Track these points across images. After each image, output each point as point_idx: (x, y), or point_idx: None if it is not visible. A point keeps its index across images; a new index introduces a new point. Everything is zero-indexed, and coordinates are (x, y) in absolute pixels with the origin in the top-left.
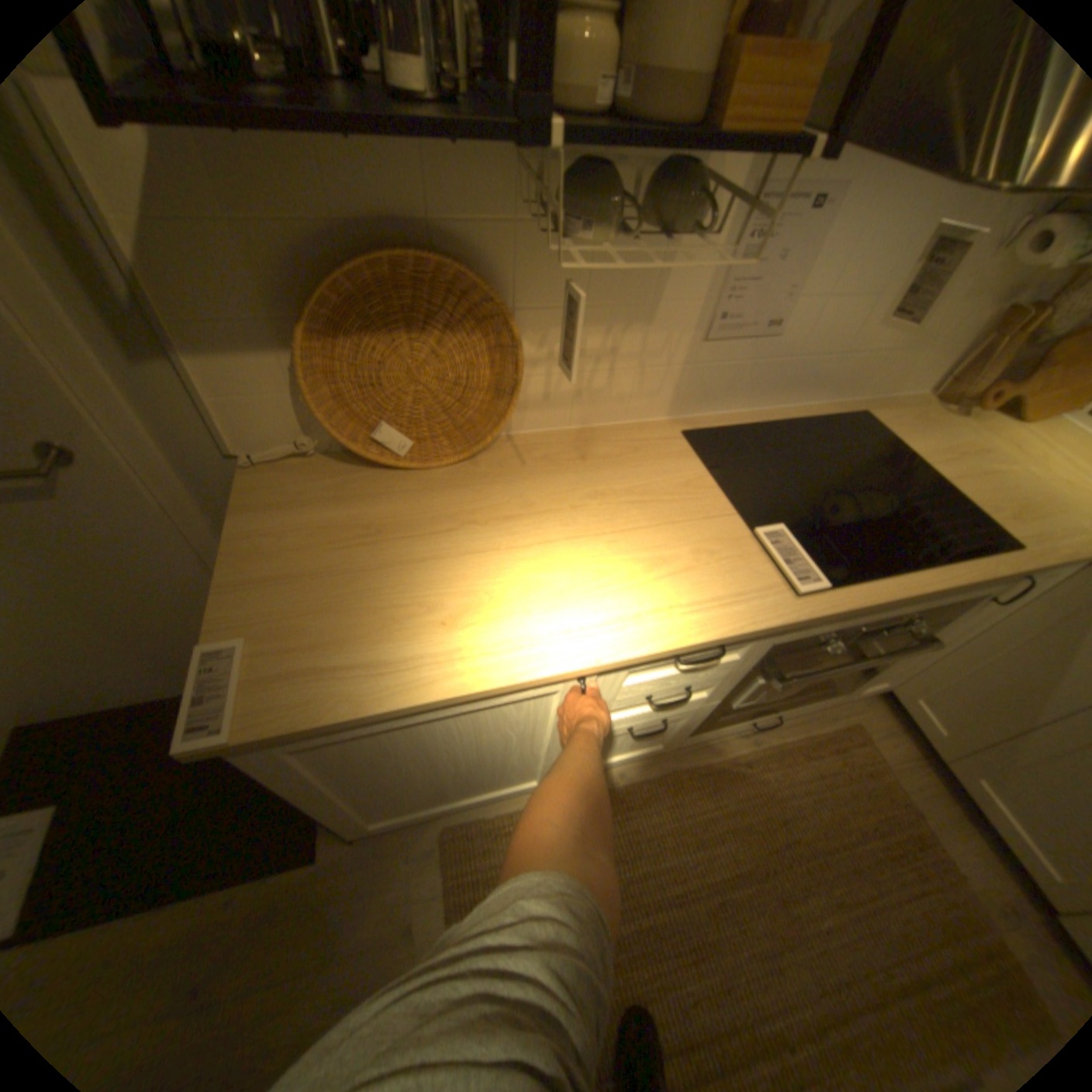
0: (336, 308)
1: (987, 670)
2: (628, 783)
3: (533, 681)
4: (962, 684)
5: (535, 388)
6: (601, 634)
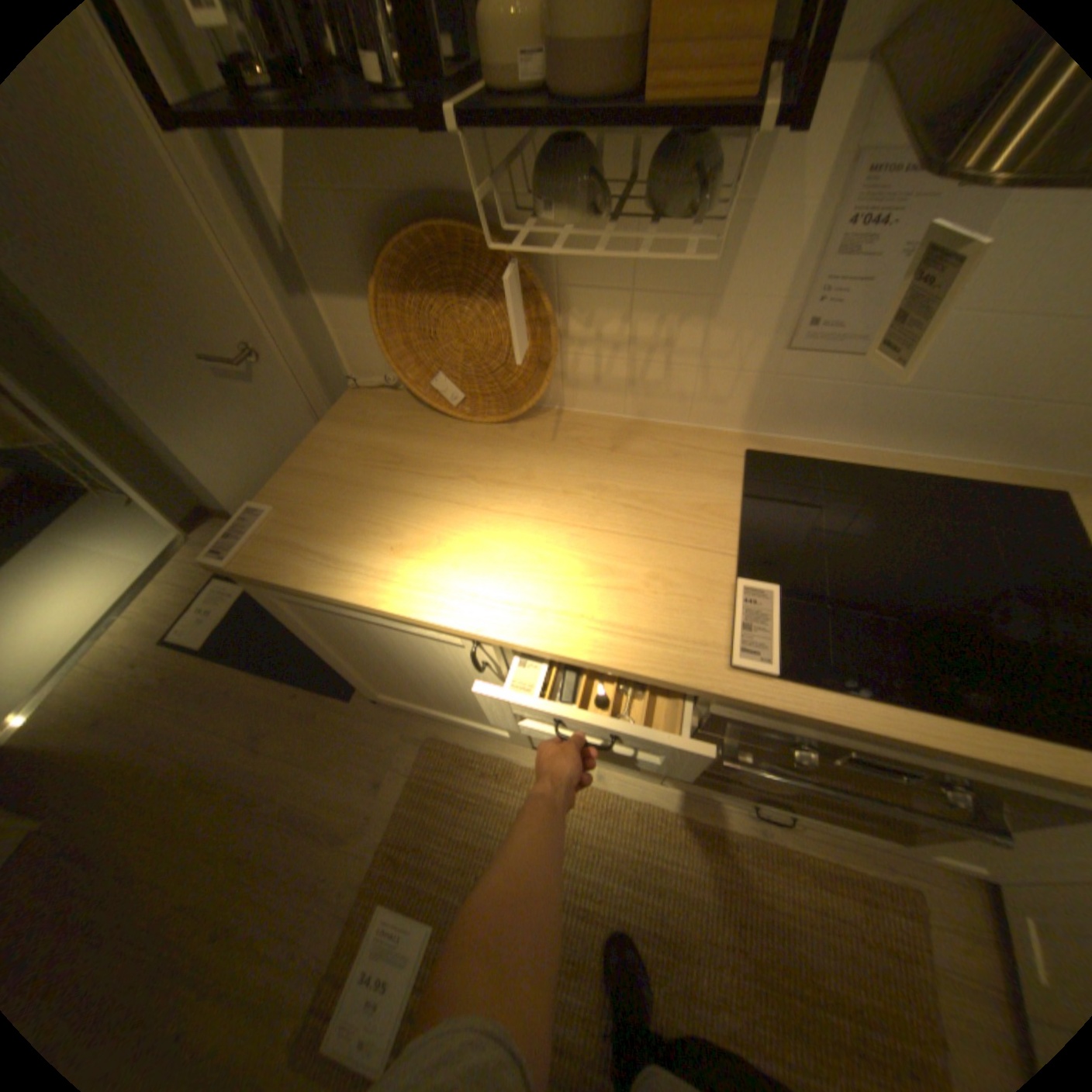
0: (404, 267)
1: None
2: (601, 789)
3: (427, 624)
4: None
5: (587, 367)
6: (497, 612)
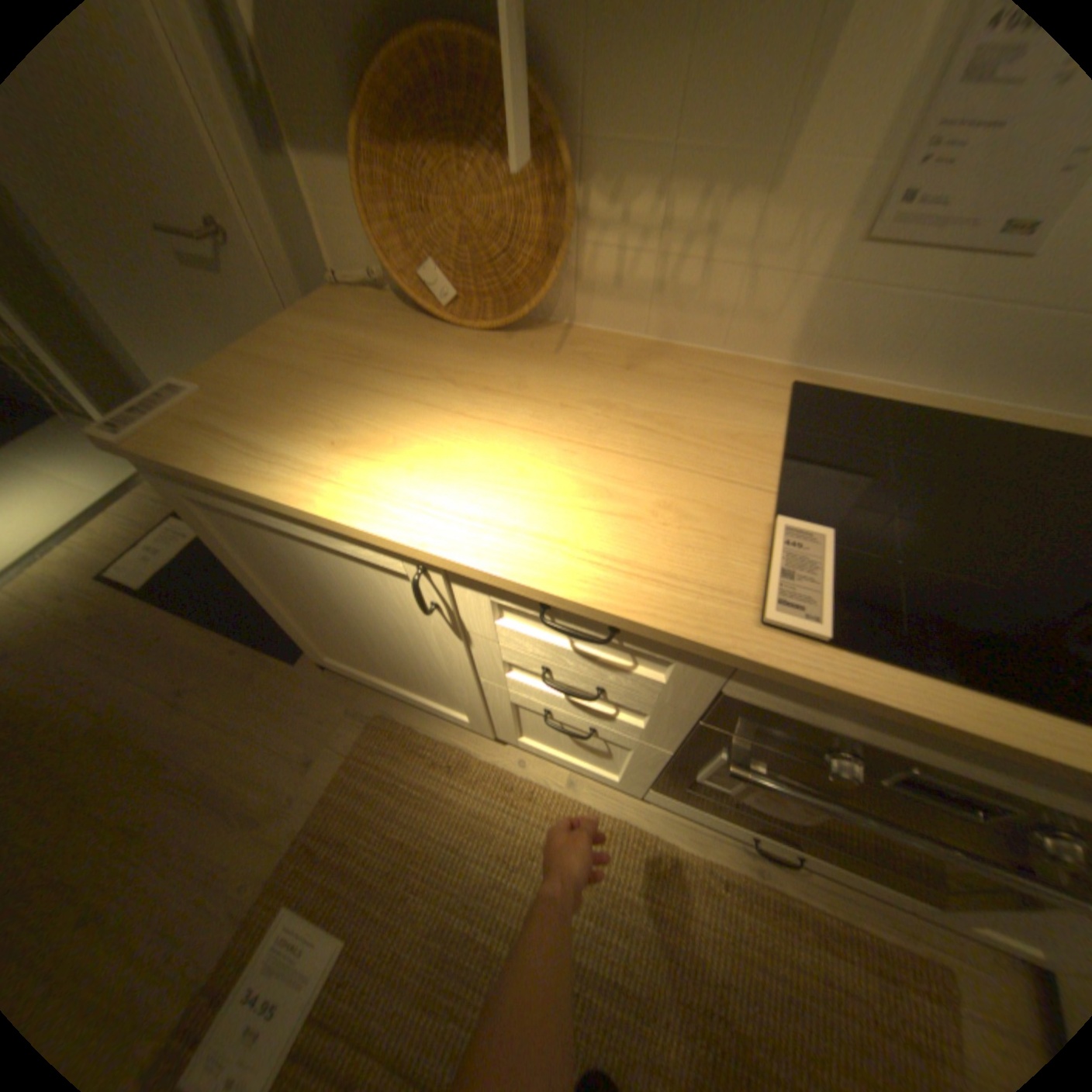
0: (395, 106)
1: None
2: (571, 797)
3: (360, 535)
4: None
5: (607, 264)
6: (452, 524)
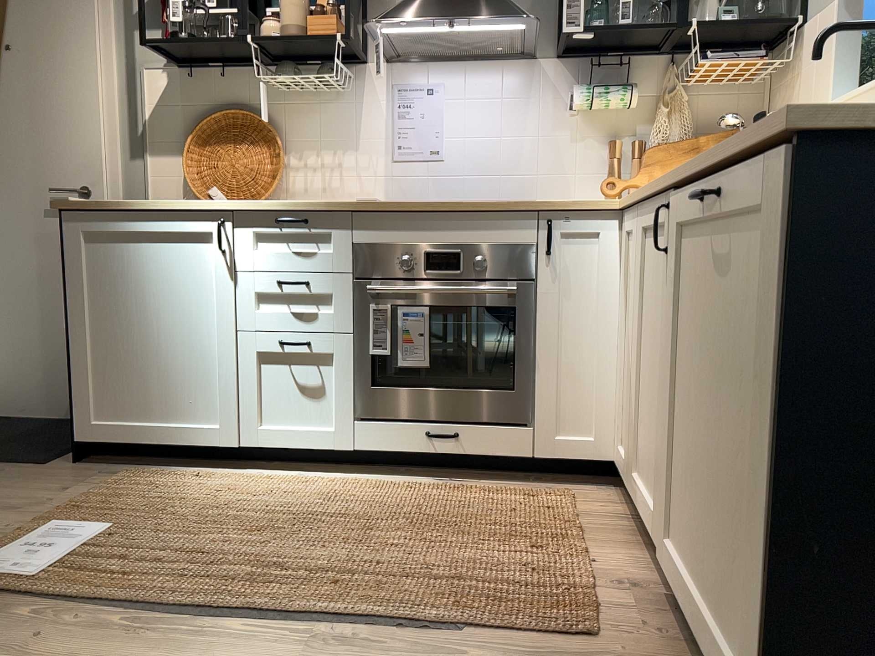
0: (207, 136)
1: (628, 361)
2: (302, 479)
3: (195, 211)
4: (627, 393)
5: (298, 185)
6: (237, 202)
